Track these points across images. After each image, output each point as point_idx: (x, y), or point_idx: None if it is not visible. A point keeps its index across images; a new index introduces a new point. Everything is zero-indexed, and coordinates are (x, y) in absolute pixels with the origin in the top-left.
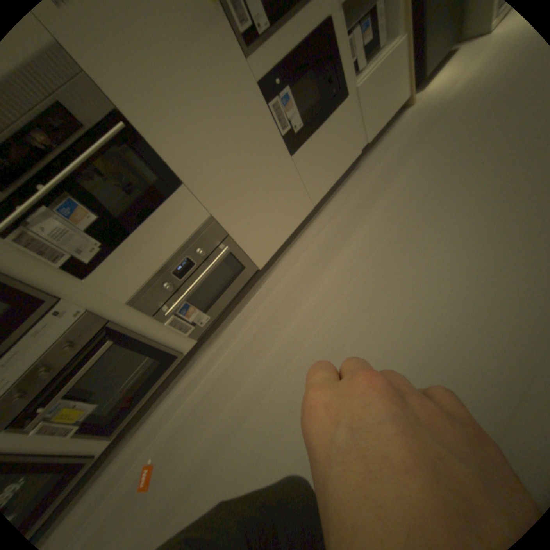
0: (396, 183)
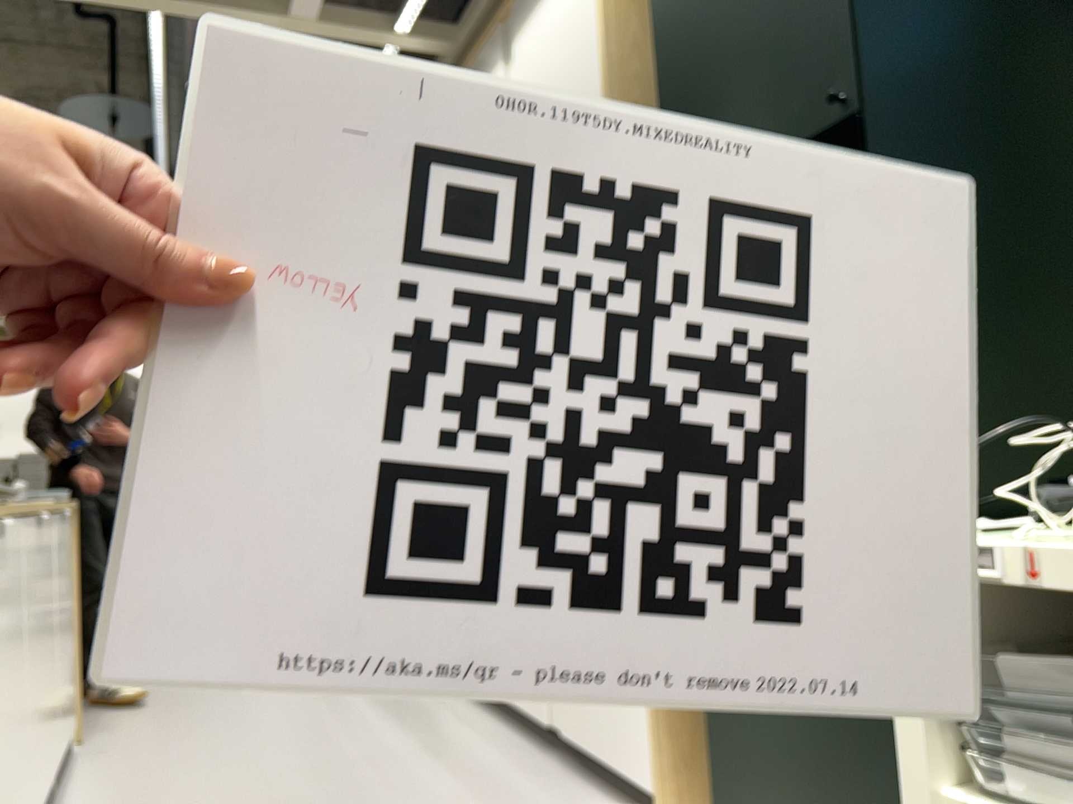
0: (427, 766)
